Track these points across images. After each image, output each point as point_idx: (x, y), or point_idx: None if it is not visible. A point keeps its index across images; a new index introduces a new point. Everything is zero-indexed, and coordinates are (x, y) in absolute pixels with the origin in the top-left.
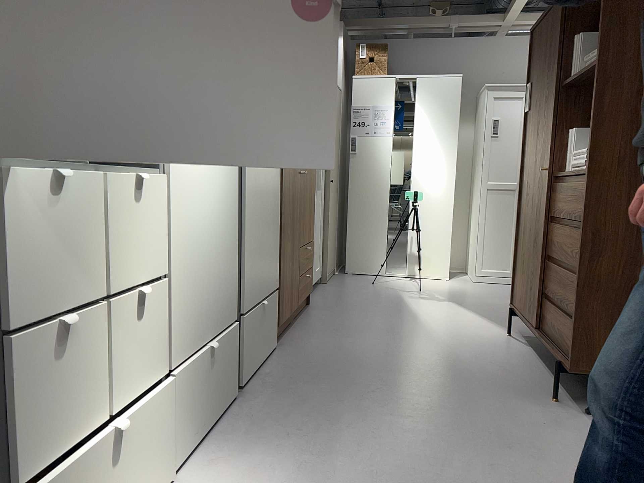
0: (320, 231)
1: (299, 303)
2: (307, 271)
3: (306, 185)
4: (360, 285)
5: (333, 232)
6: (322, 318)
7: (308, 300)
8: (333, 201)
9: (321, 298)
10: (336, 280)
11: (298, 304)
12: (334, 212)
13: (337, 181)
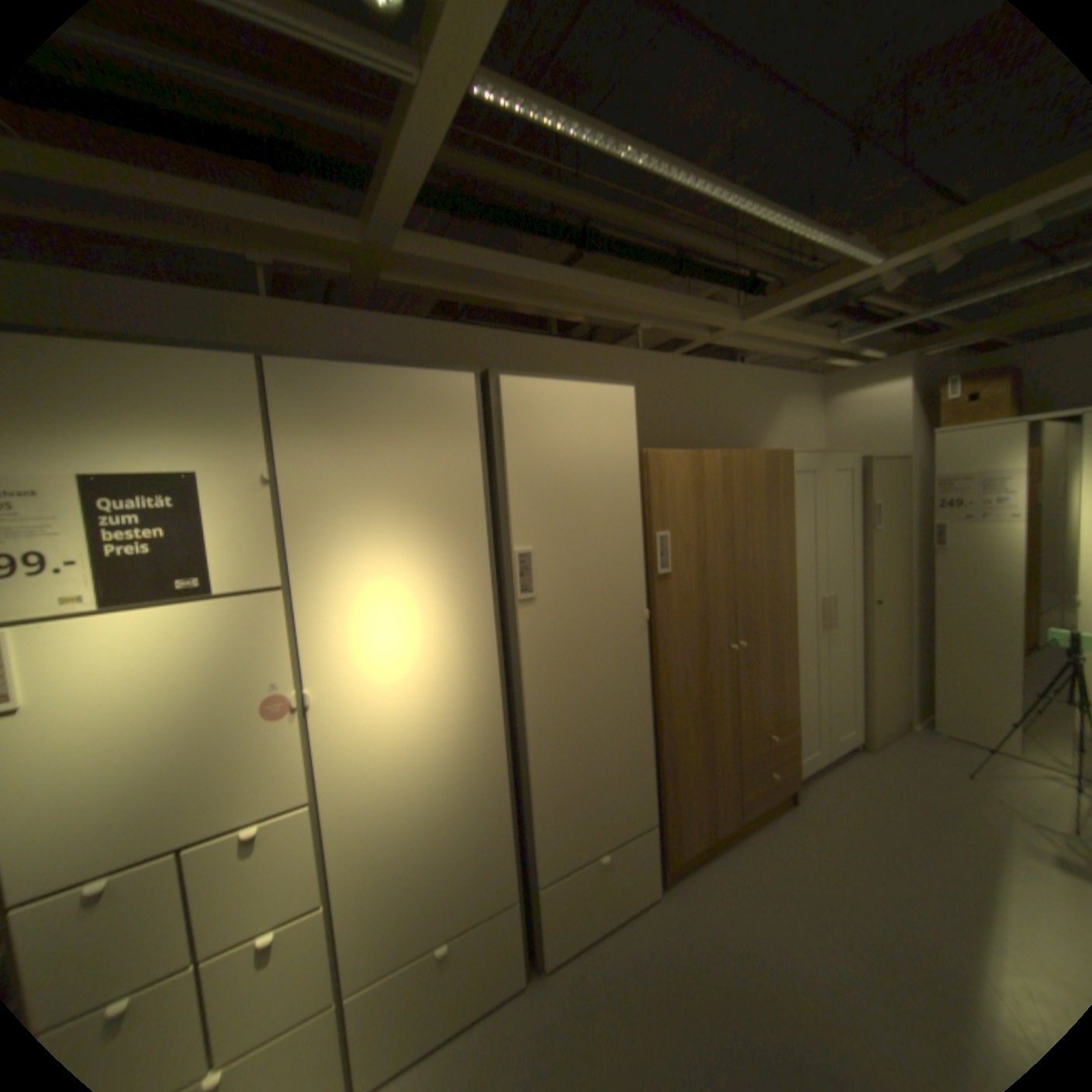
0: (856, 680)
1: (752, 819)
2: (776, 768)
3: (761, 657)
4: (940, 777)
5: (900, 674)
6: (793, 852)
7: (797, 799)
8: (894, 630)
9: (836, 792)
10: (903, 749)
11: (747, 822)
12: (897, 644)
13: (906, 596)
